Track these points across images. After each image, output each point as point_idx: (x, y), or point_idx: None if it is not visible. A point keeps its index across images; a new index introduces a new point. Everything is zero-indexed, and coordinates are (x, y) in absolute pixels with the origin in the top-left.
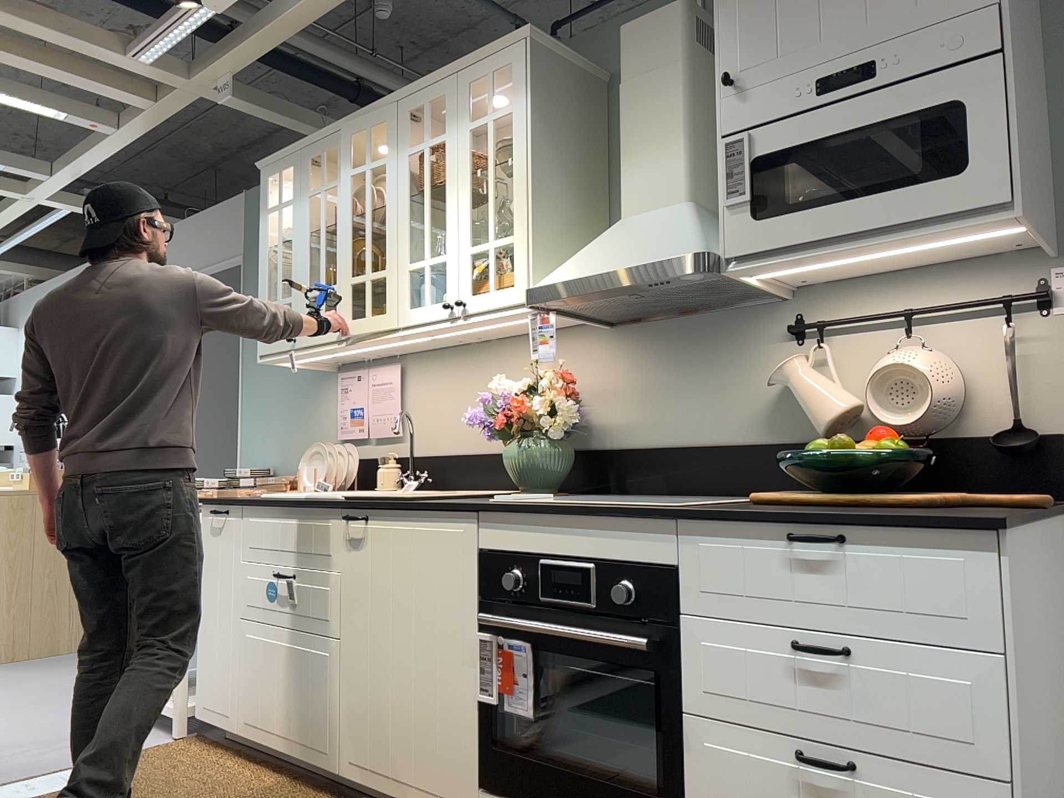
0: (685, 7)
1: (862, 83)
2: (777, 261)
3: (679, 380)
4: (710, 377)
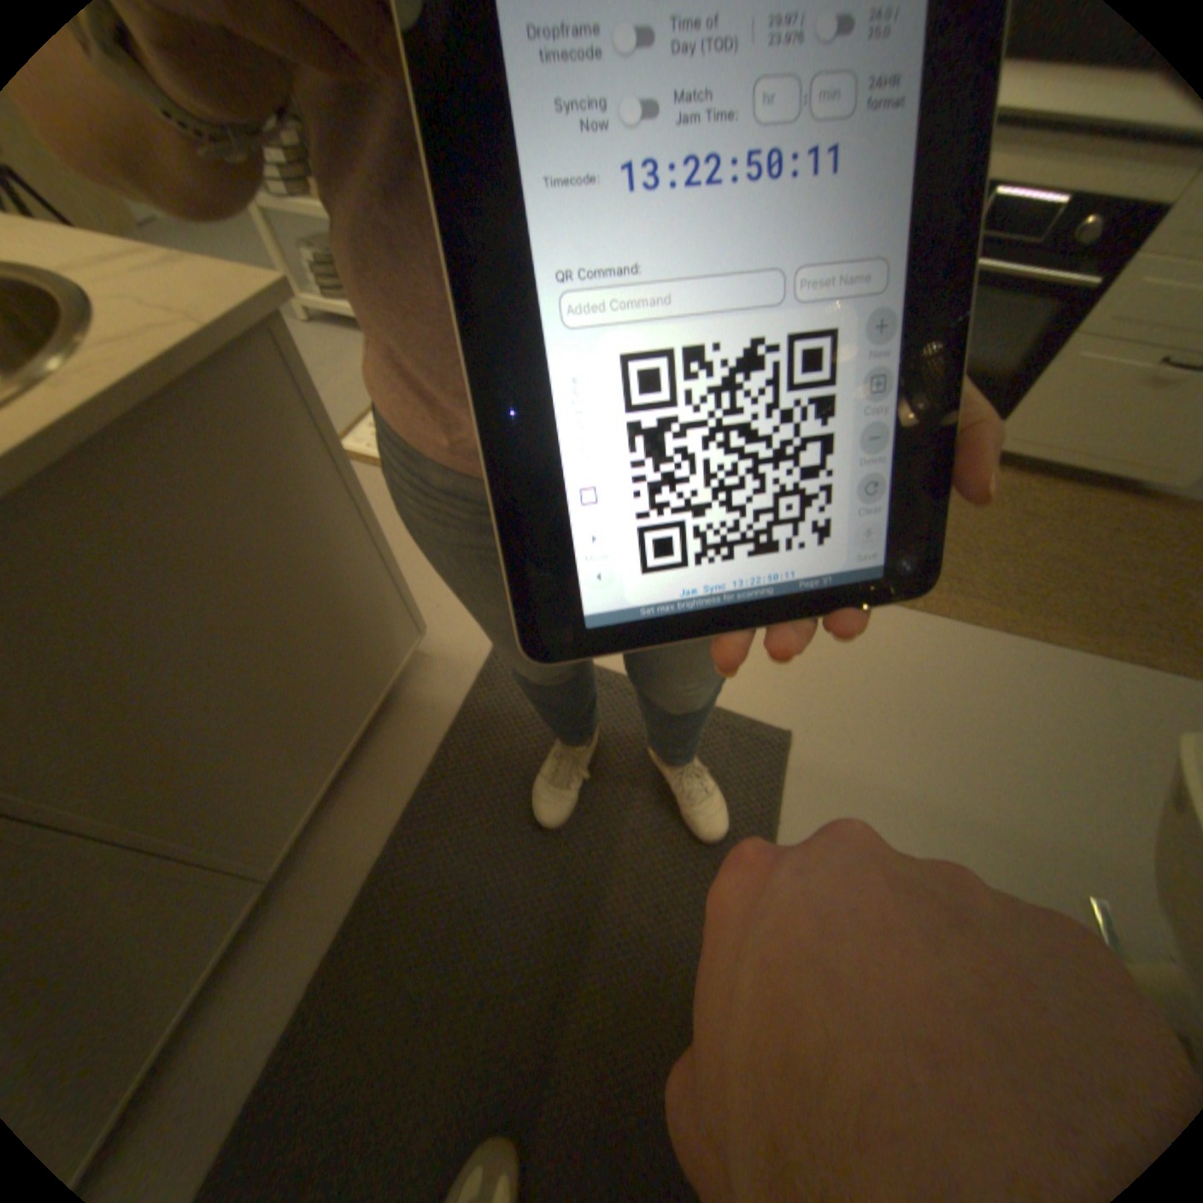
0: None
1: None
2: None
3: None
4: None
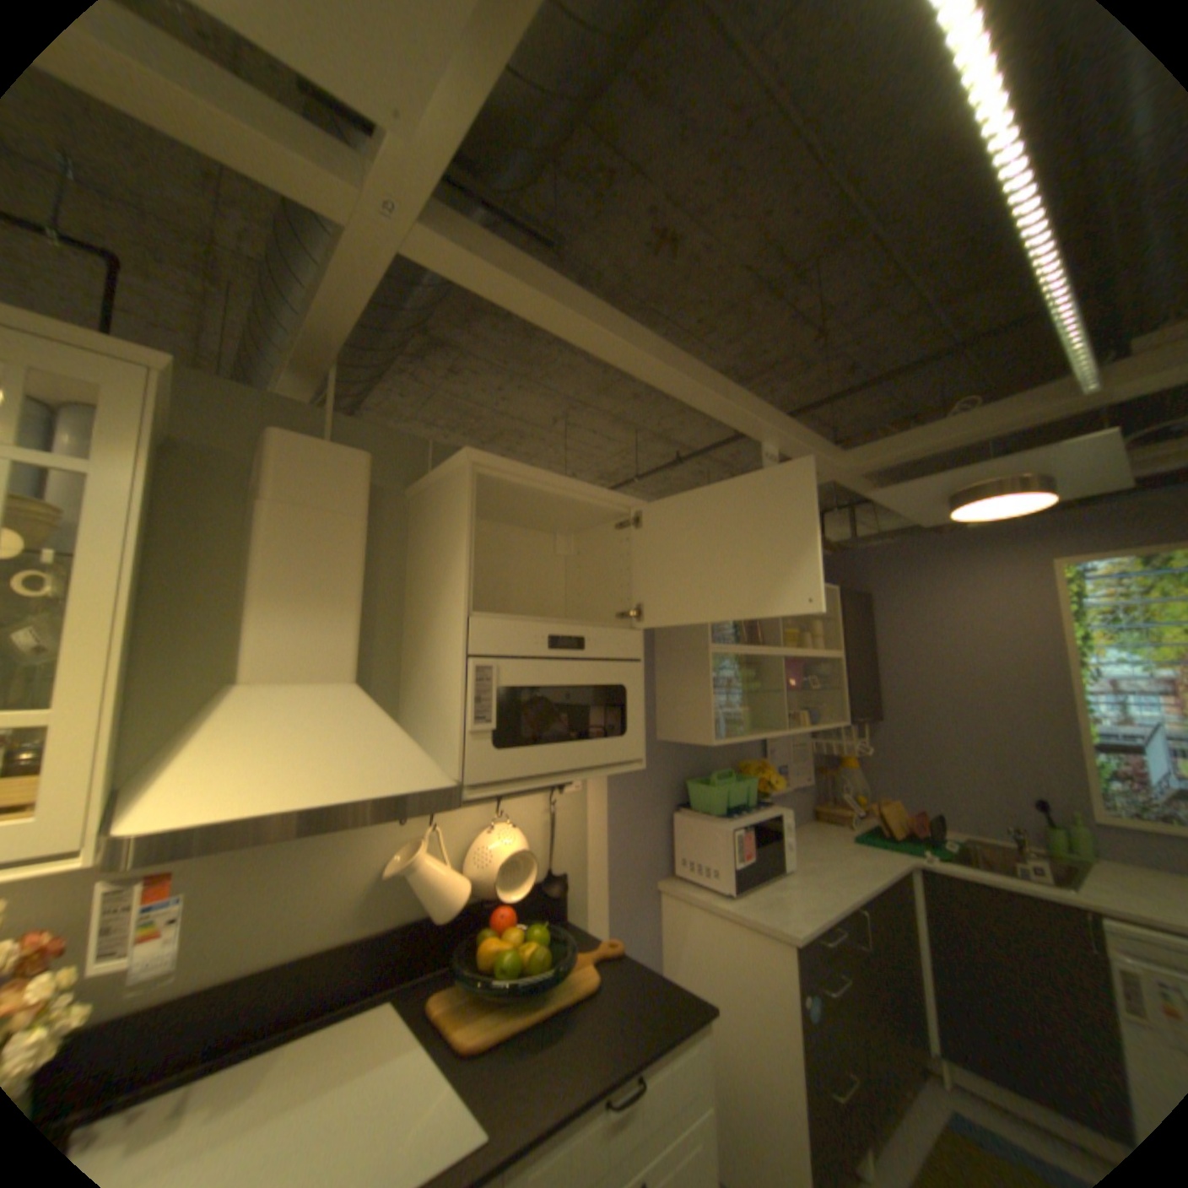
0: (372, 461)
1: (578, 650)
2: (509, 790)
3: (240, 884)
4: (291, 872)
